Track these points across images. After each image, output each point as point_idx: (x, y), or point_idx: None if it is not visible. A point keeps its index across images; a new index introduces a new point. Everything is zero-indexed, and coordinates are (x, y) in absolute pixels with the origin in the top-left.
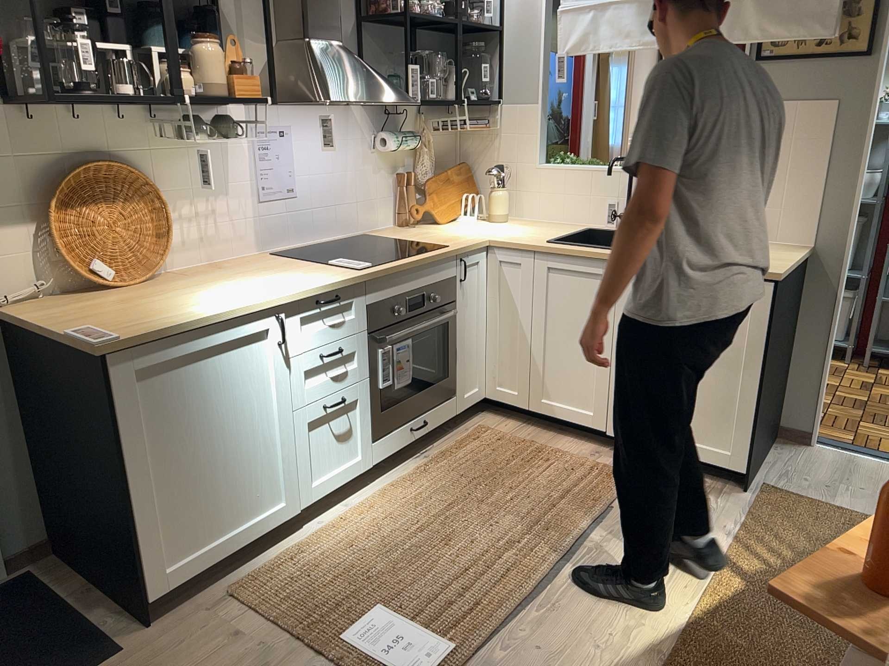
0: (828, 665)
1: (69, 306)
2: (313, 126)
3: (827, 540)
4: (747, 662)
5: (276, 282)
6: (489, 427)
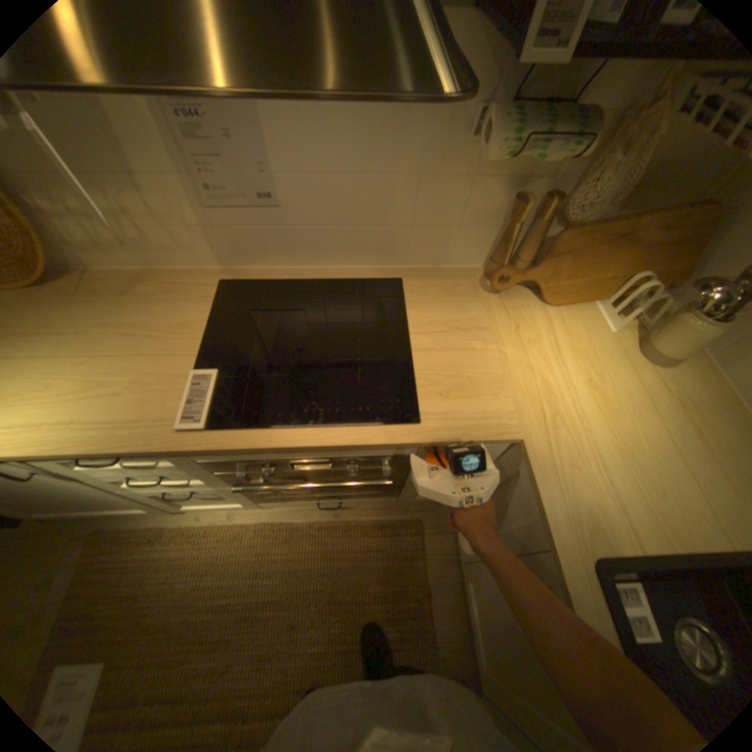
0: None
1: None
2: None
3: None
4: None
5: (67, 391)
6: (426, 526)
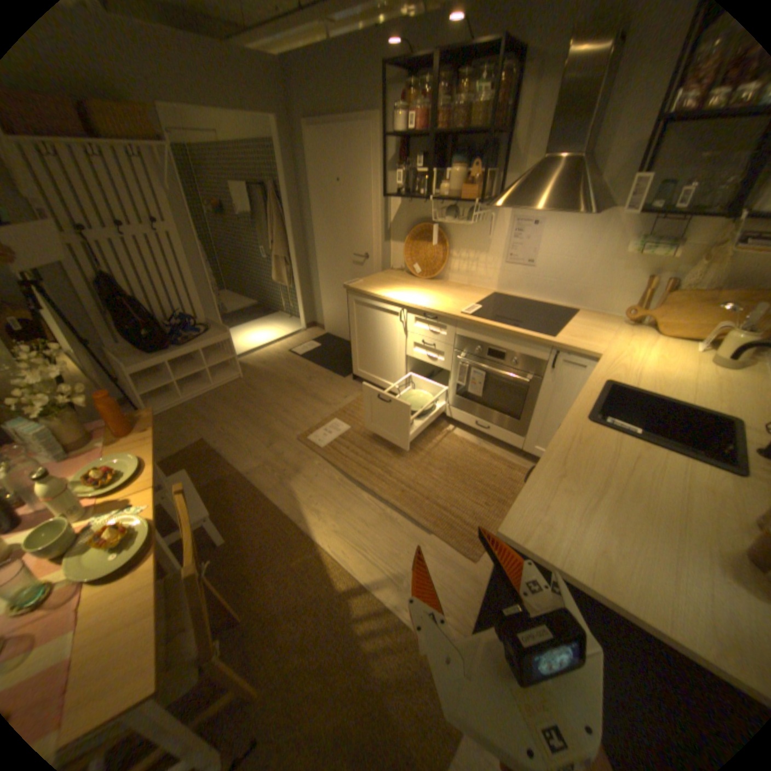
0: (263, 604)
1: (392, 275)
2: (566, 220)
3: (381, 700)
4: (280, 559)
5: (431, 298)
6: None
